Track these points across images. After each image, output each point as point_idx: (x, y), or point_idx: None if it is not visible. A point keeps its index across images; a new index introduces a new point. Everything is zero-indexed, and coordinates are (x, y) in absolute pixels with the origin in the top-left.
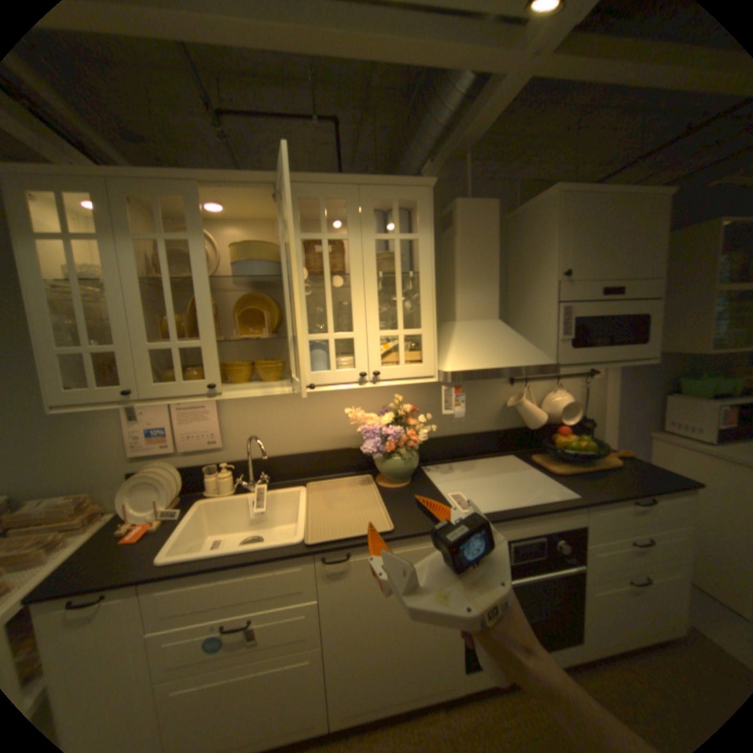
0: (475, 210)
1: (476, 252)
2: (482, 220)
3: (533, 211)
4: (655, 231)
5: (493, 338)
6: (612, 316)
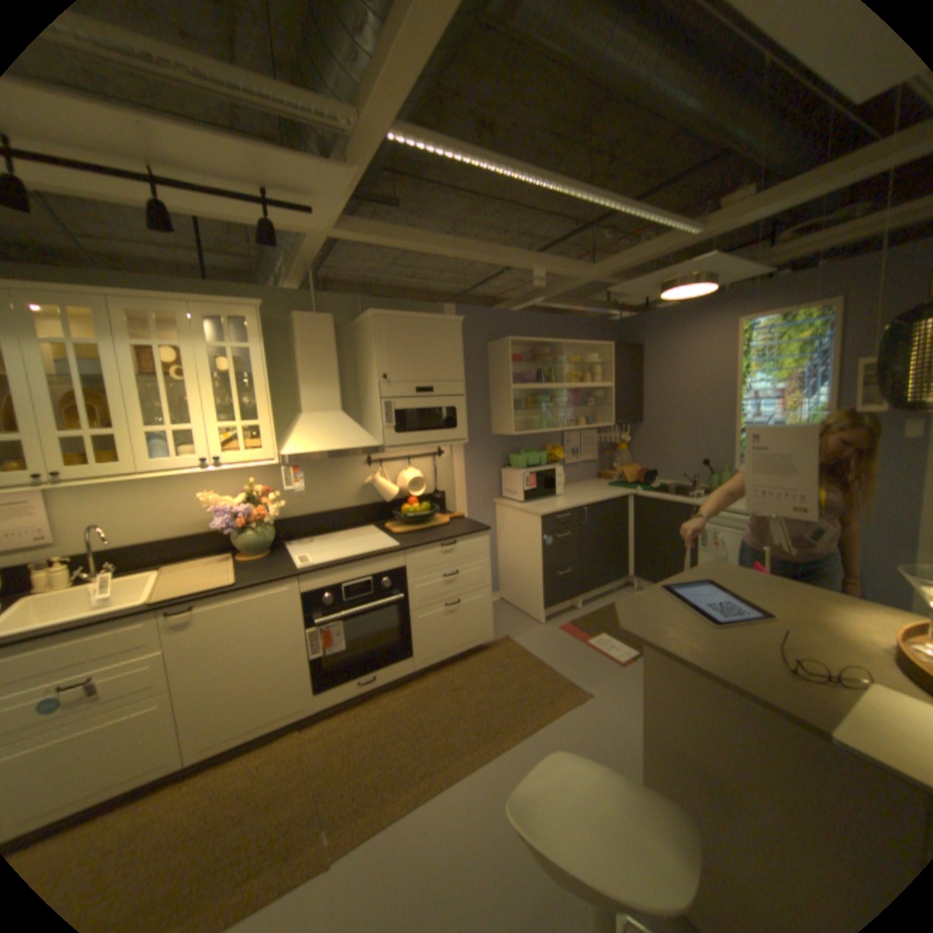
0: (311, 323)
1: (315, 357)
2: (318, 332)
3: (363, 326)
4: (451, 348)
5: (332, 427)
6: (426, 410)
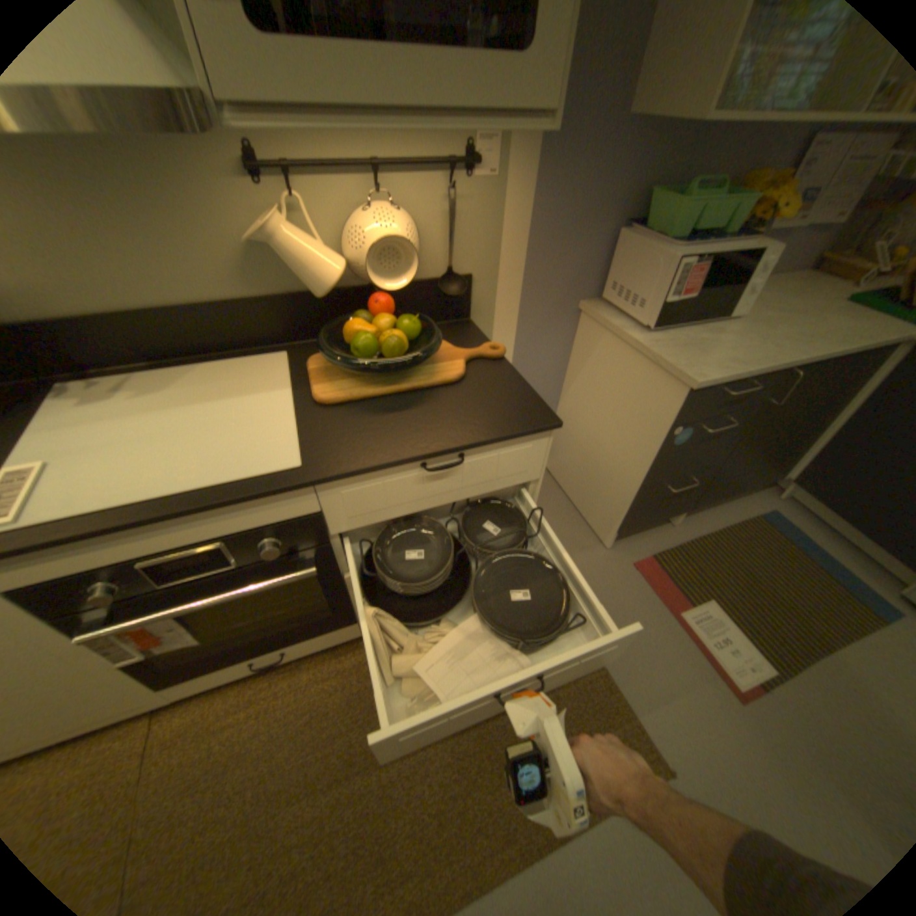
0: None
1: None
2: None
3: None
4: None
5: None
6: None
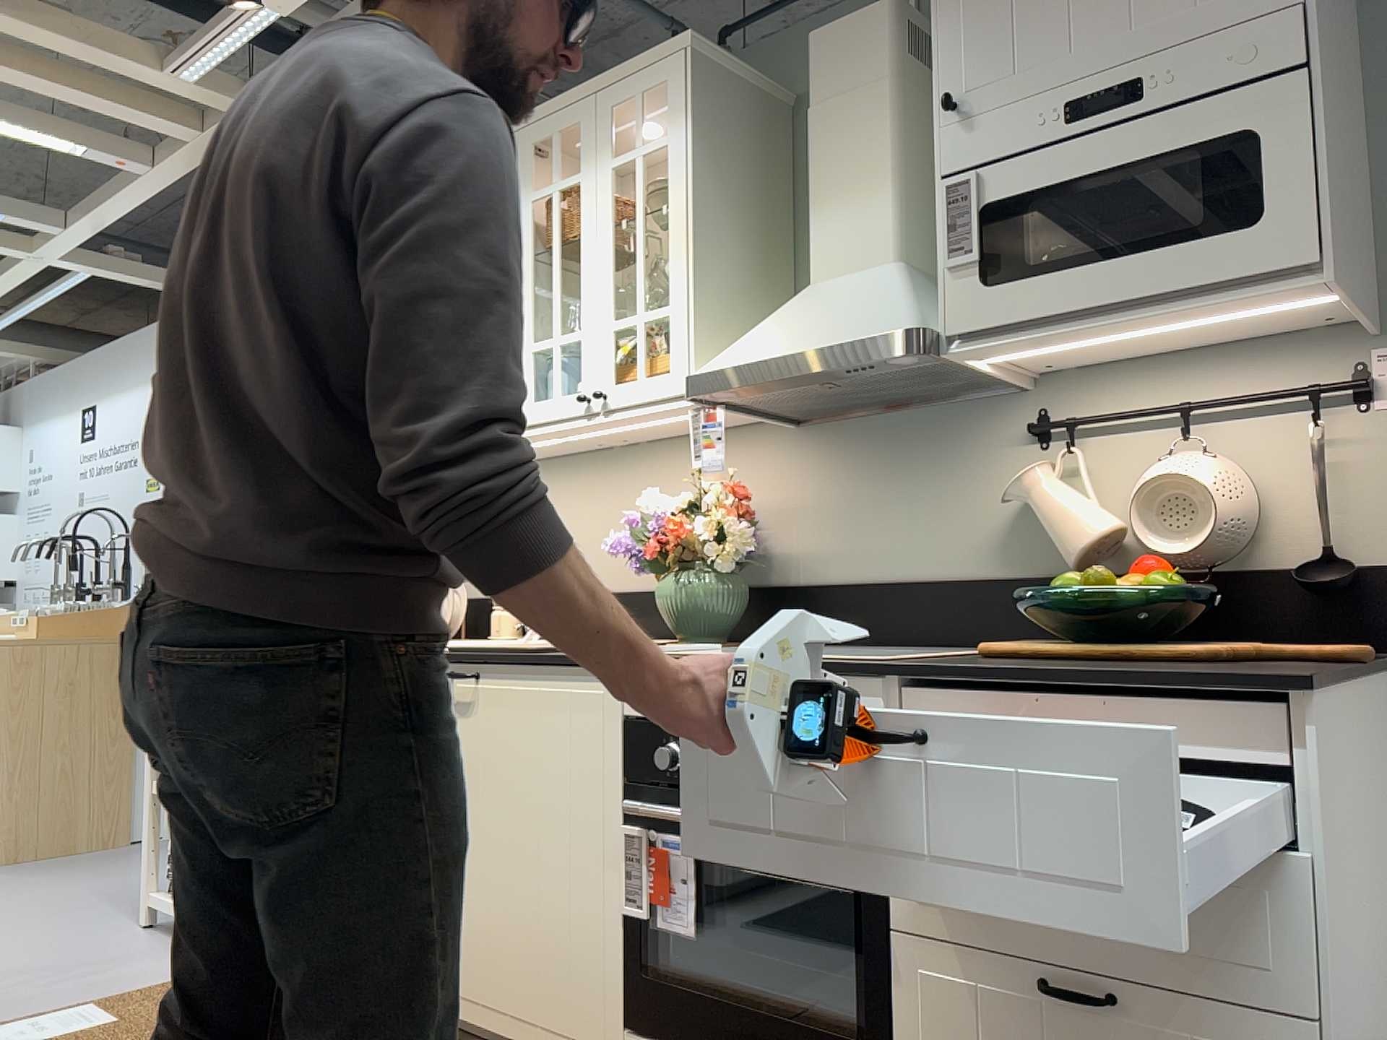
0: (837, 45)
1: (839, 129)
2: (851, 60)
3: None
4: None
5: (833, 303)
6: (1109, 174)
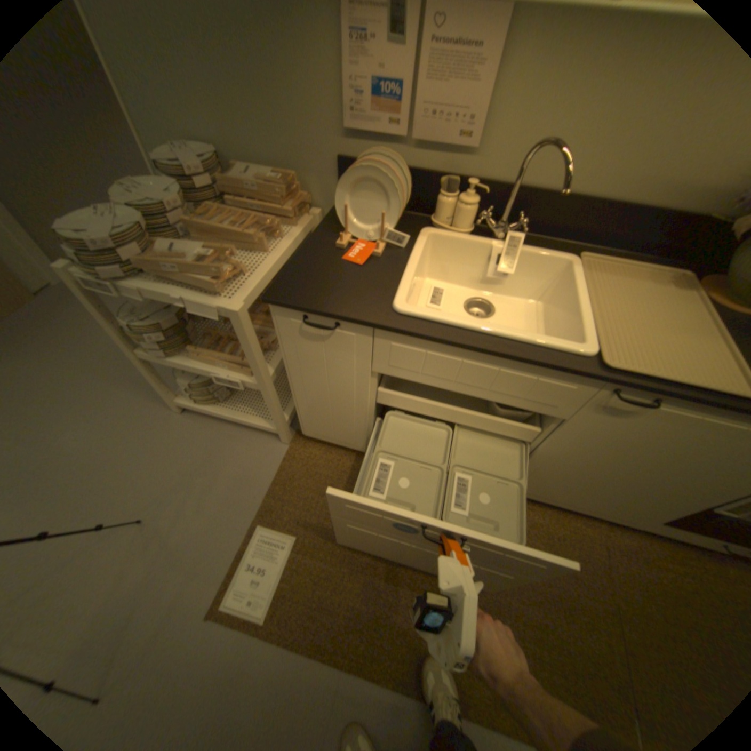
0: None
1: None
2: None
3: None
4: None
5: None
6: None
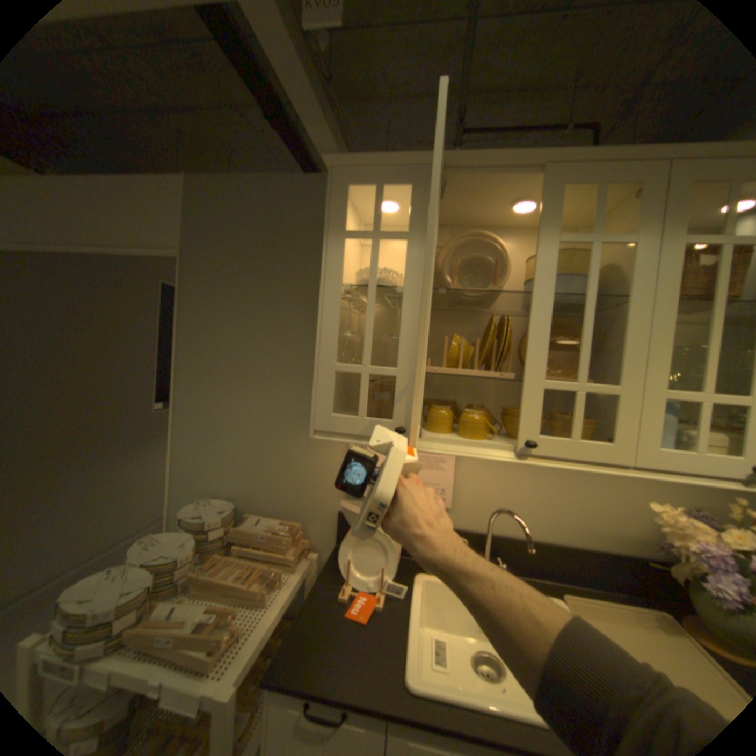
0: None
1: None
2: None
3: None
4: None
5: None
6: None
